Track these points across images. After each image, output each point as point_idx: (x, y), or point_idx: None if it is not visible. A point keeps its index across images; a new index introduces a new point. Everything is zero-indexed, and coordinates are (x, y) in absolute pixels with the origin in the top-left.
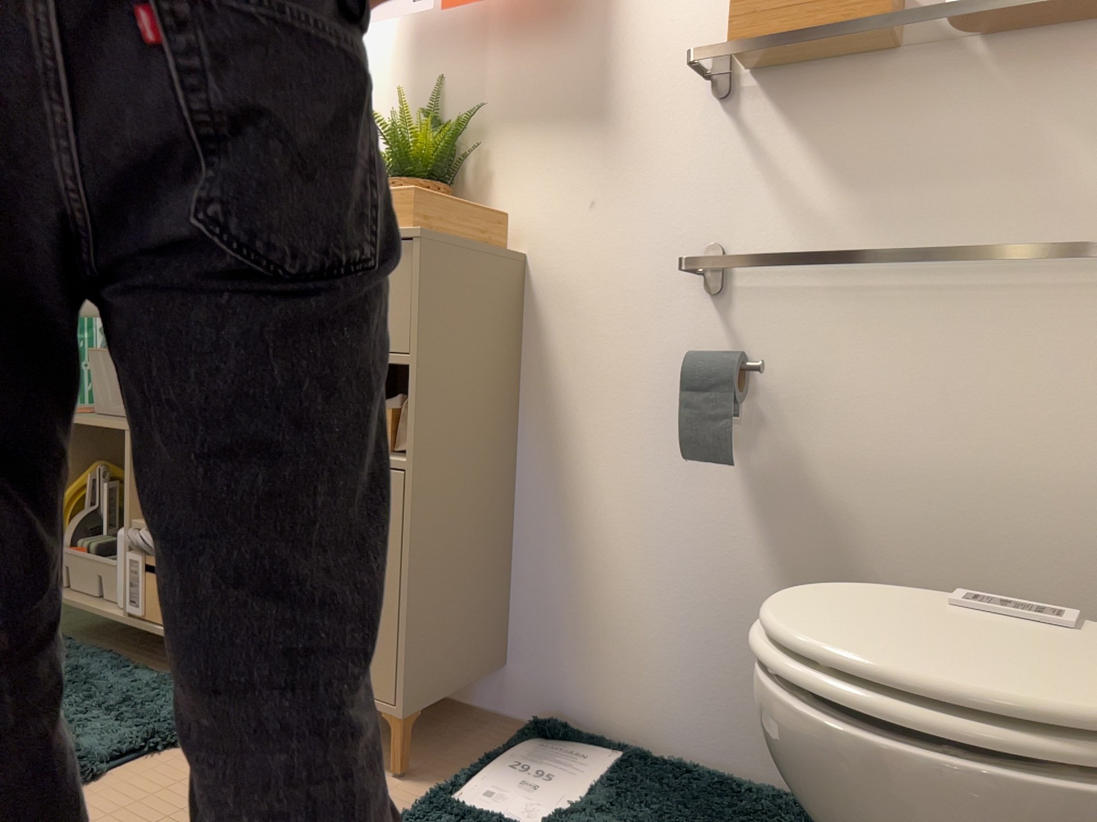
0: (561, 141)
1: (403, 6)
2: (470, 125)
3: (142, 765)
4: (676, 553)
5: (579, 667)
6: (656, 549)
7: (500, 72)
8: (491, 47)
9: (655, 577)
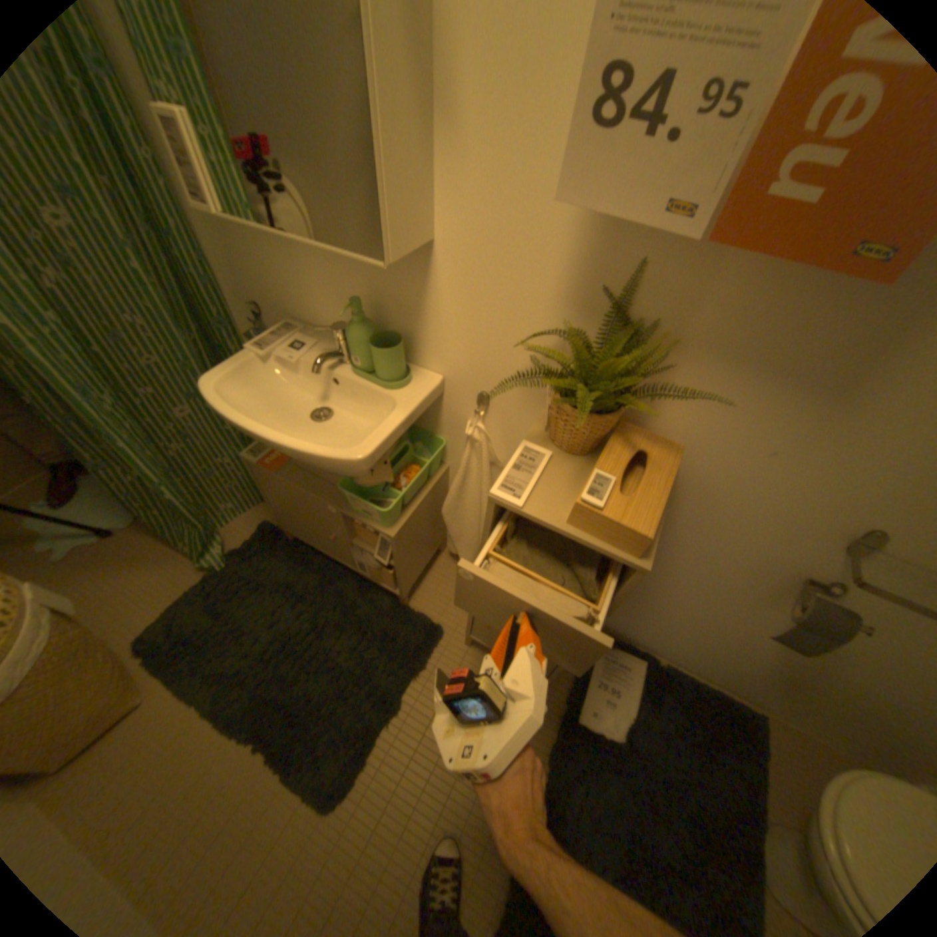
0: (776, 391)
1: (650, 204)
2: (666, 330)
3: (417, 690)
4: (718, 621)
5: (628, 621)
6: (705, 615)
7: (735, 285)
8: (734, 248)
9: (697, 621)
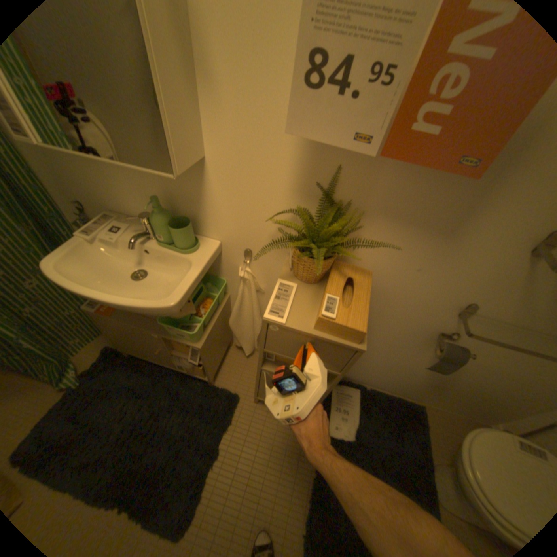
0: (417, 236)
1: (344, 135)
2: (355, 206)
3: (227, 439)
4: (395, 361)
5: None
6: (388, 359)
7: (391, 179)
8: (390, 158)
9: (384, 363)
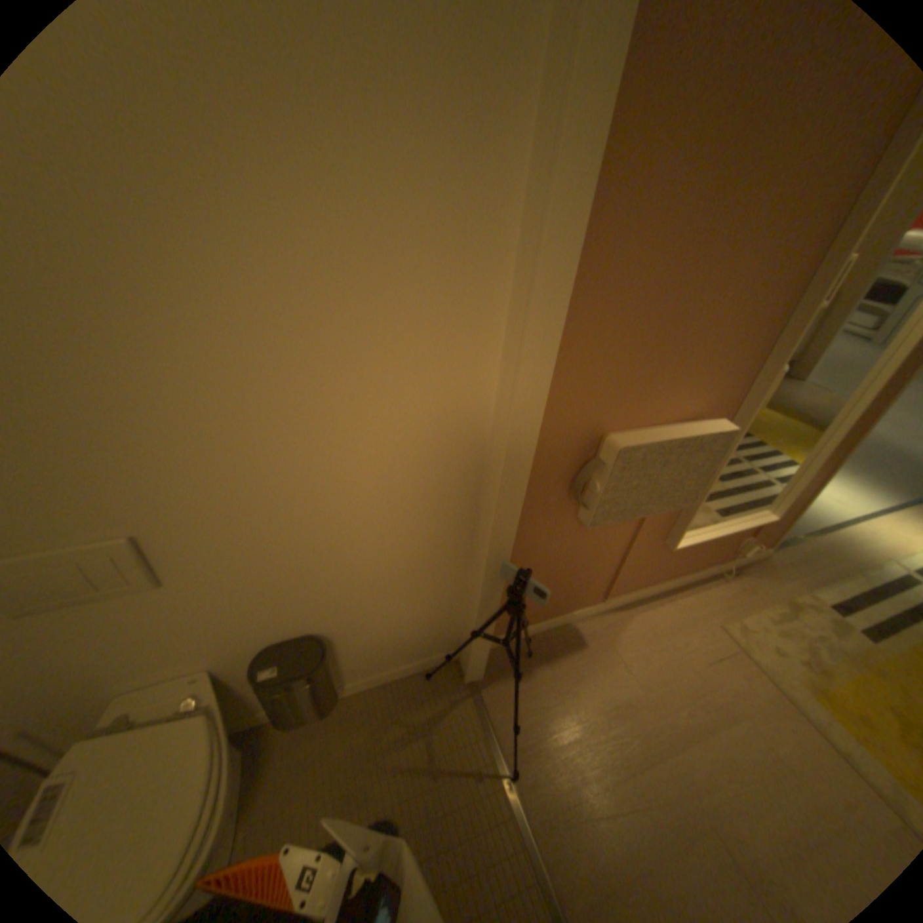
0: None
1: None
2: None
3: None
4: None
5: None
6: None
7: None
8: None
9: None
